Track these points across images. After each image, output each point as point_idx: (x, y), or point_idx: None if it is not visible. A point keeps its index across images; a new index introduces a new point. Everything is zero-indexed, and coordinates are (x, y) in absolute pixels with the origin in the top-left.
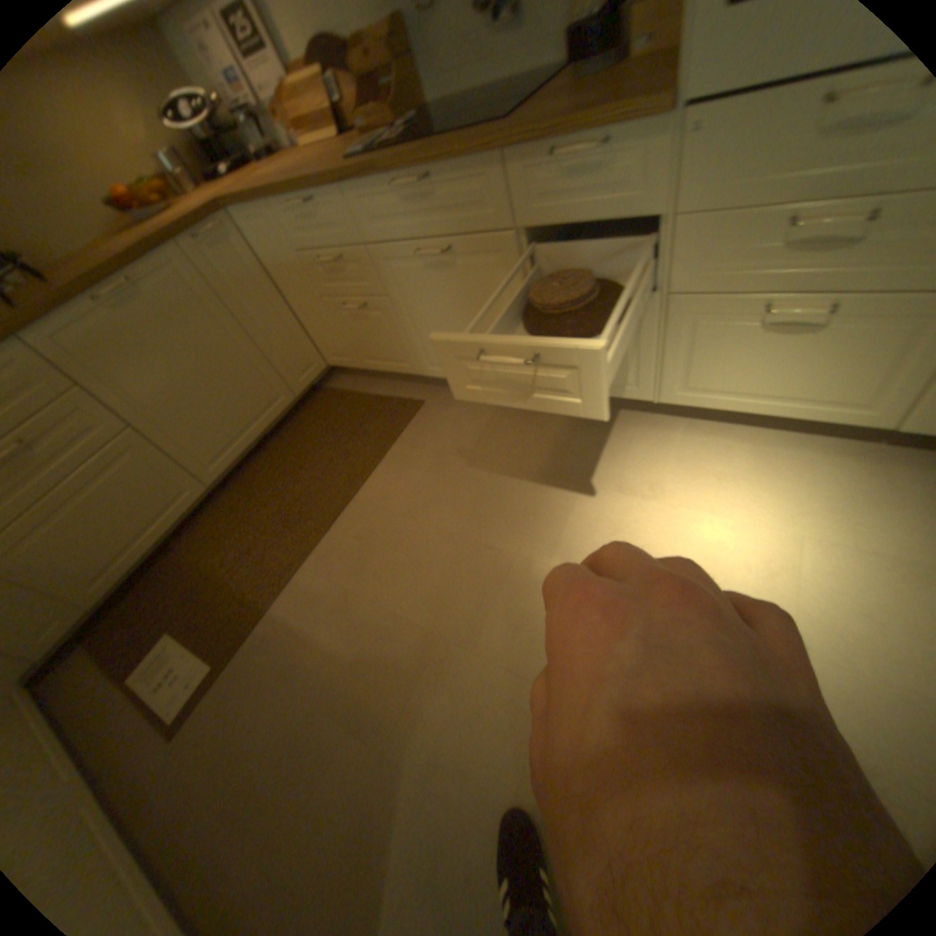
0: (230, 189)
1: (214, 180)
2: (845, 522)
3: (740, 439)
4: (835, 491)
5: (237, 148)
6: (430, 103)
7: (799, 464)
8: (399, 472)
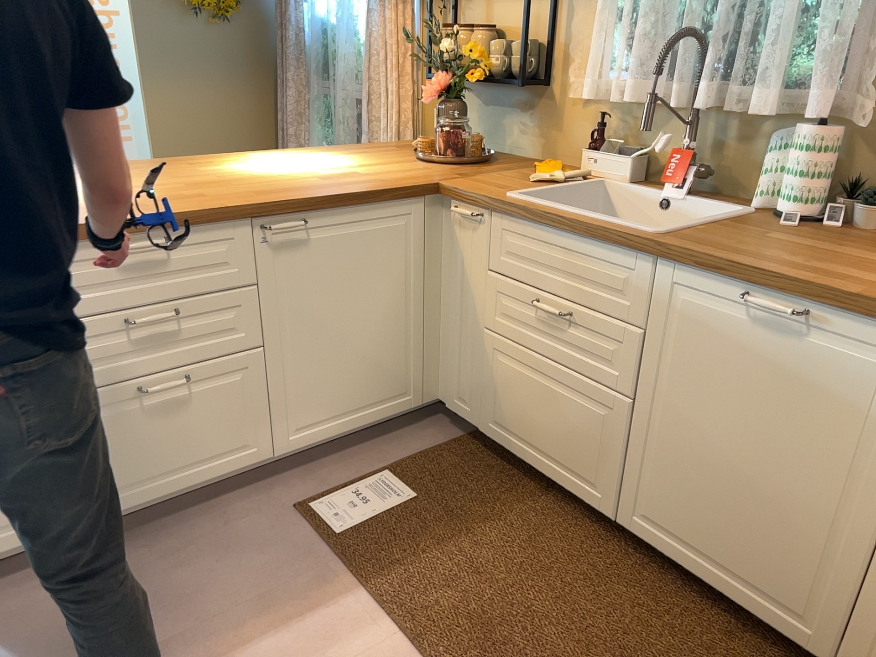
0: None
1: None
2: None
3: None
4: None
5: None
6: None
7: None
8: None
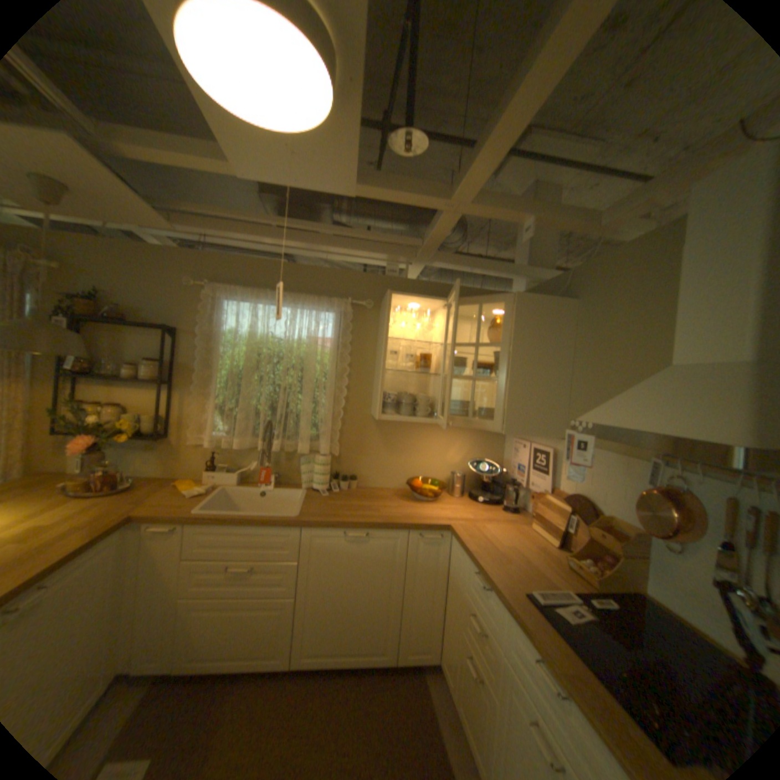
0: (460, 530)
1: (470, 502)
2: None
3: None
4: None
5: (501, 492)
6: (648, 599)
7: None
8: None
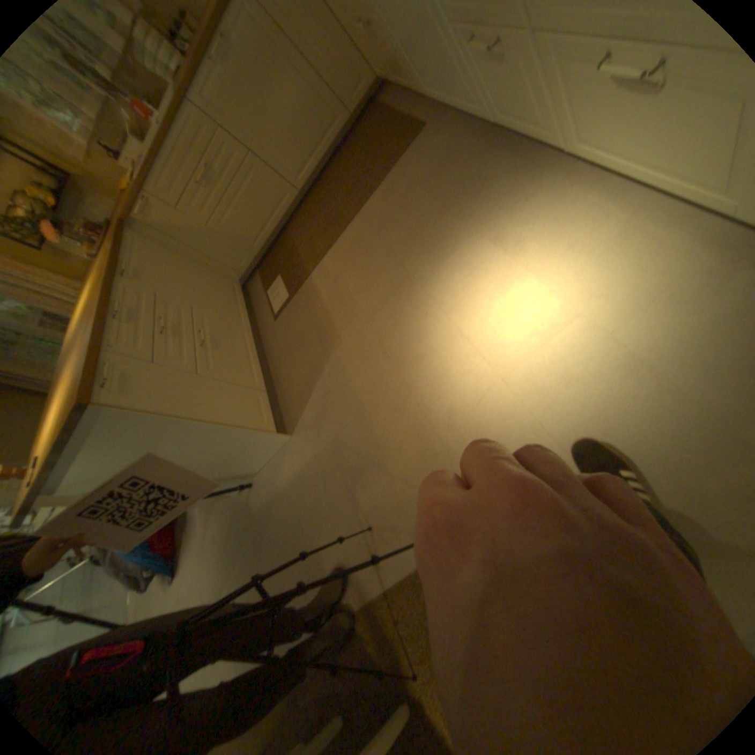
0: None
1: None
2: (630, 308)
3: (631, 201)
4: (656, 277)
5: None
6: None
7: (656, 241)
8: (386, 194)
